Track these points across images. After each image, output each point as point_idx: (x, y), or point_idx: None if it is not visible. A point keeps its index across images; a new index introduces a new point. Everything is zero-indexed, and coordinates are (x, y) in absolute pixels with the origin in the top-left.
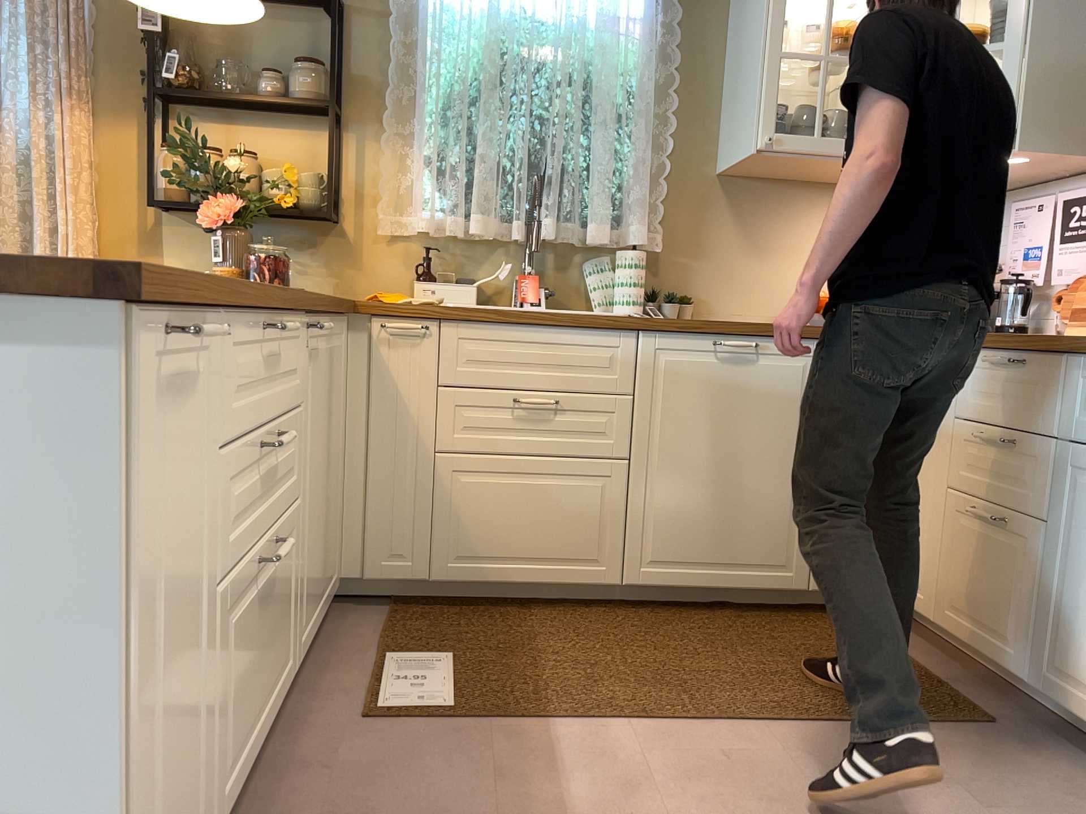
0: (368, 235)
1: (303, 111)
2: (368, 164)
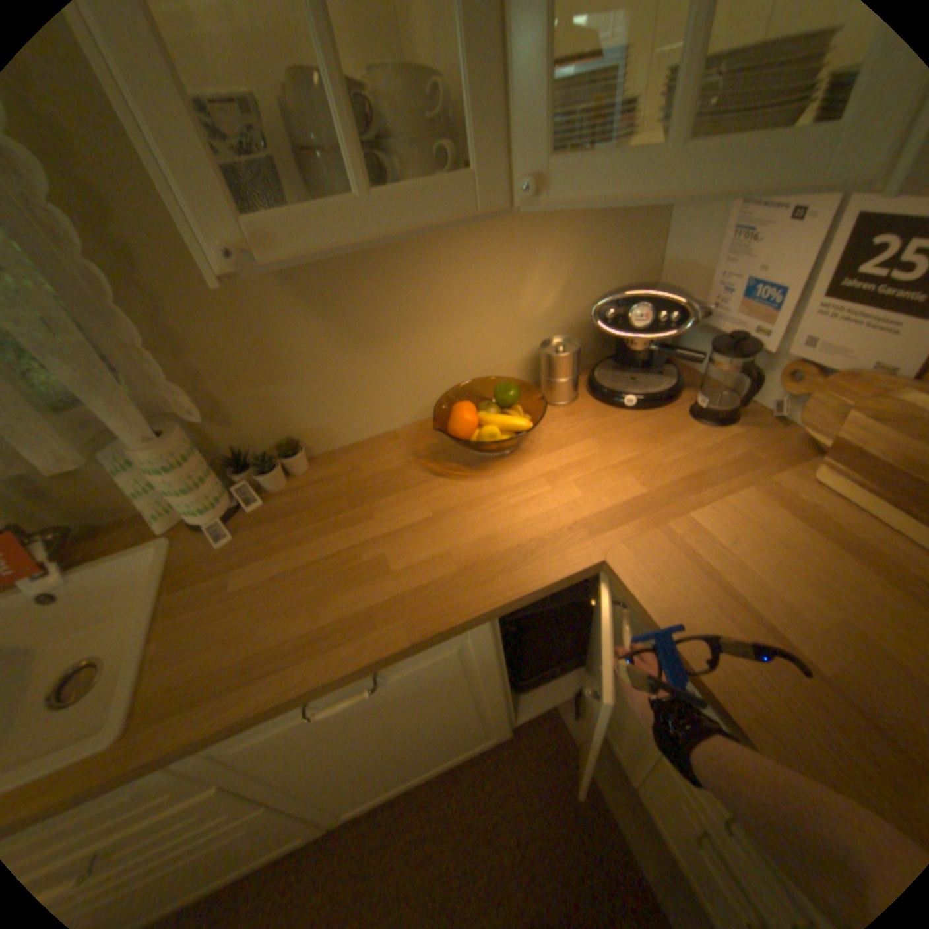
0: None
1: None
2: None
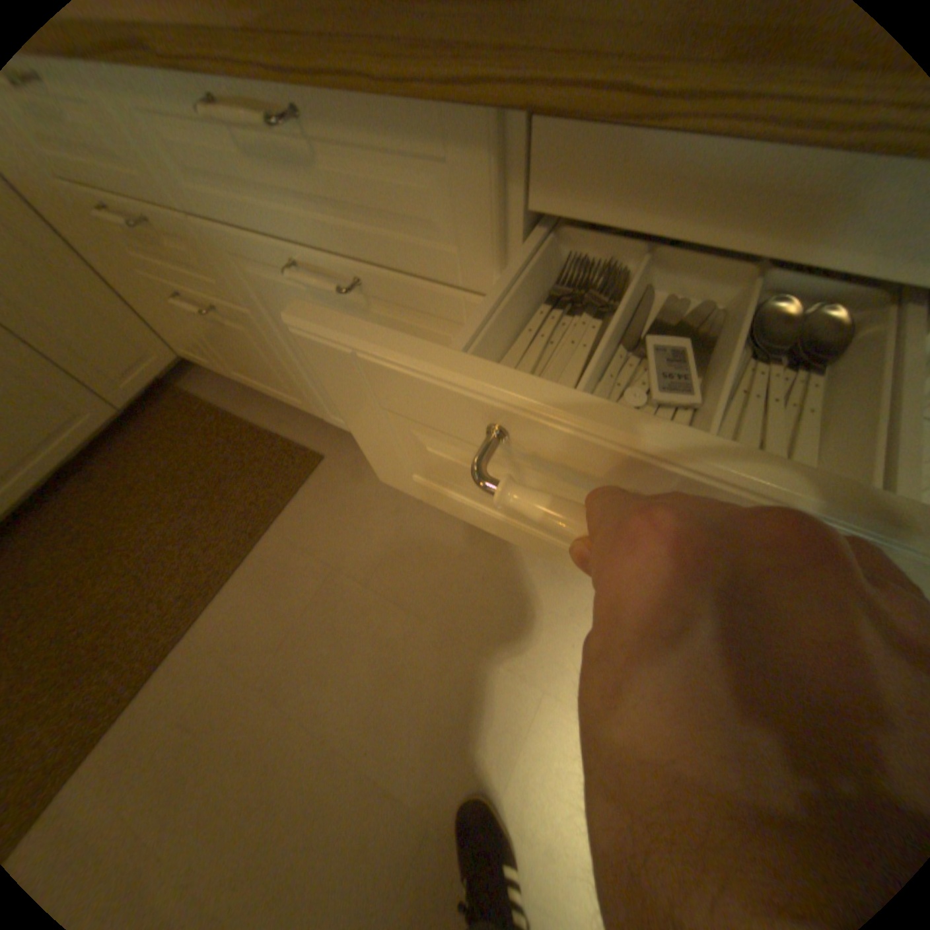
0: None
1: None
2: None
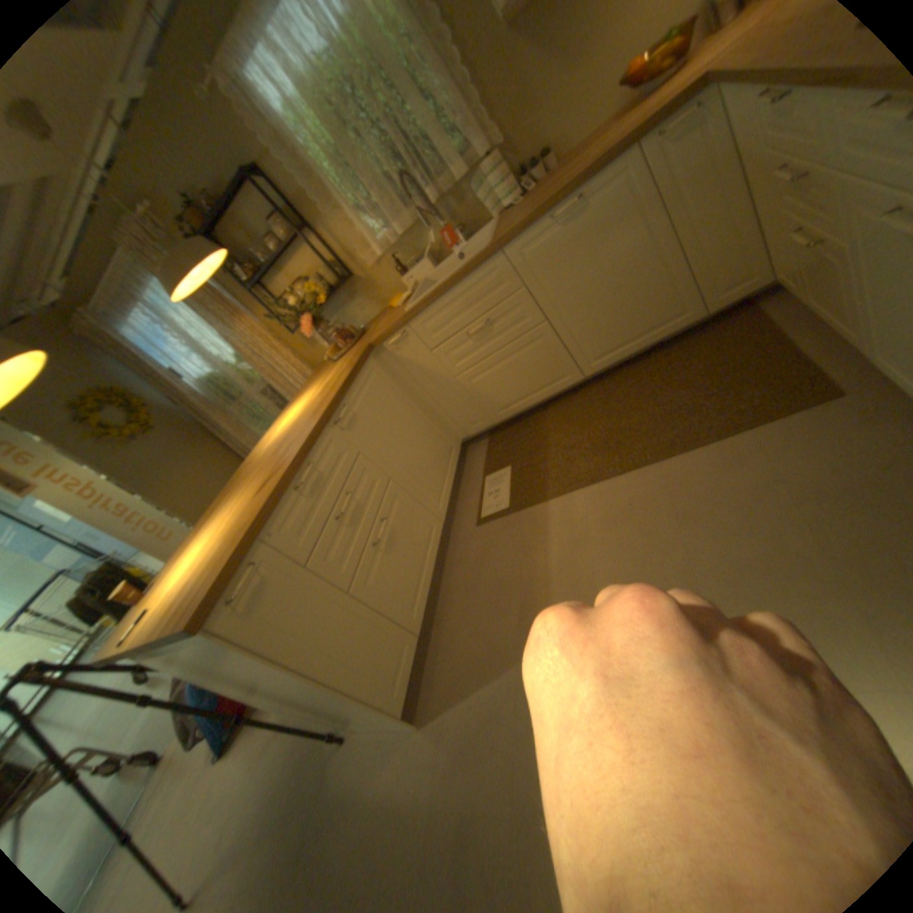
0: (367, 270)
1: (292, 238)
2: (337, 235)
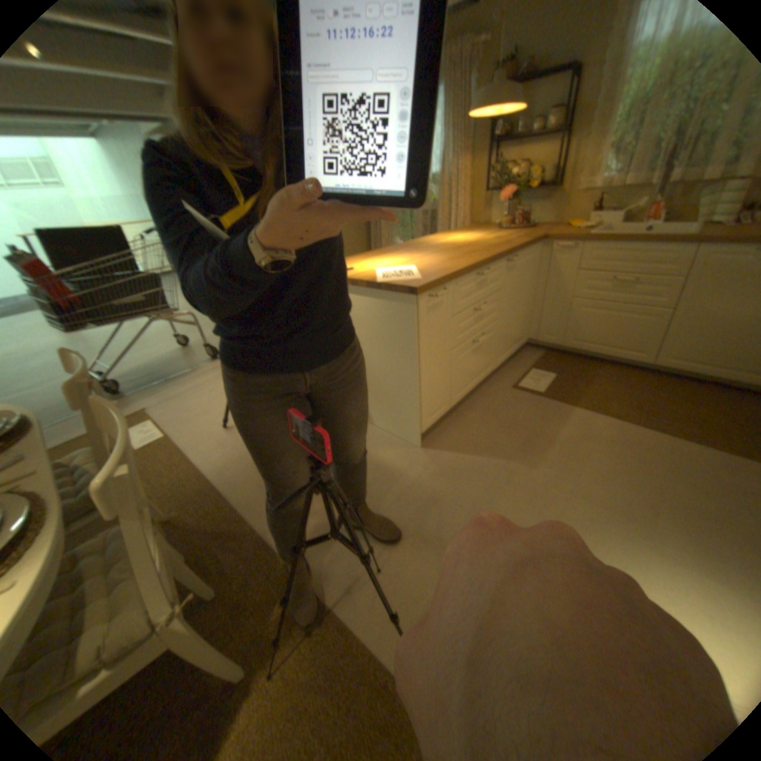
0: (574, 187)
1: (552, 128)
2: (580, 150)
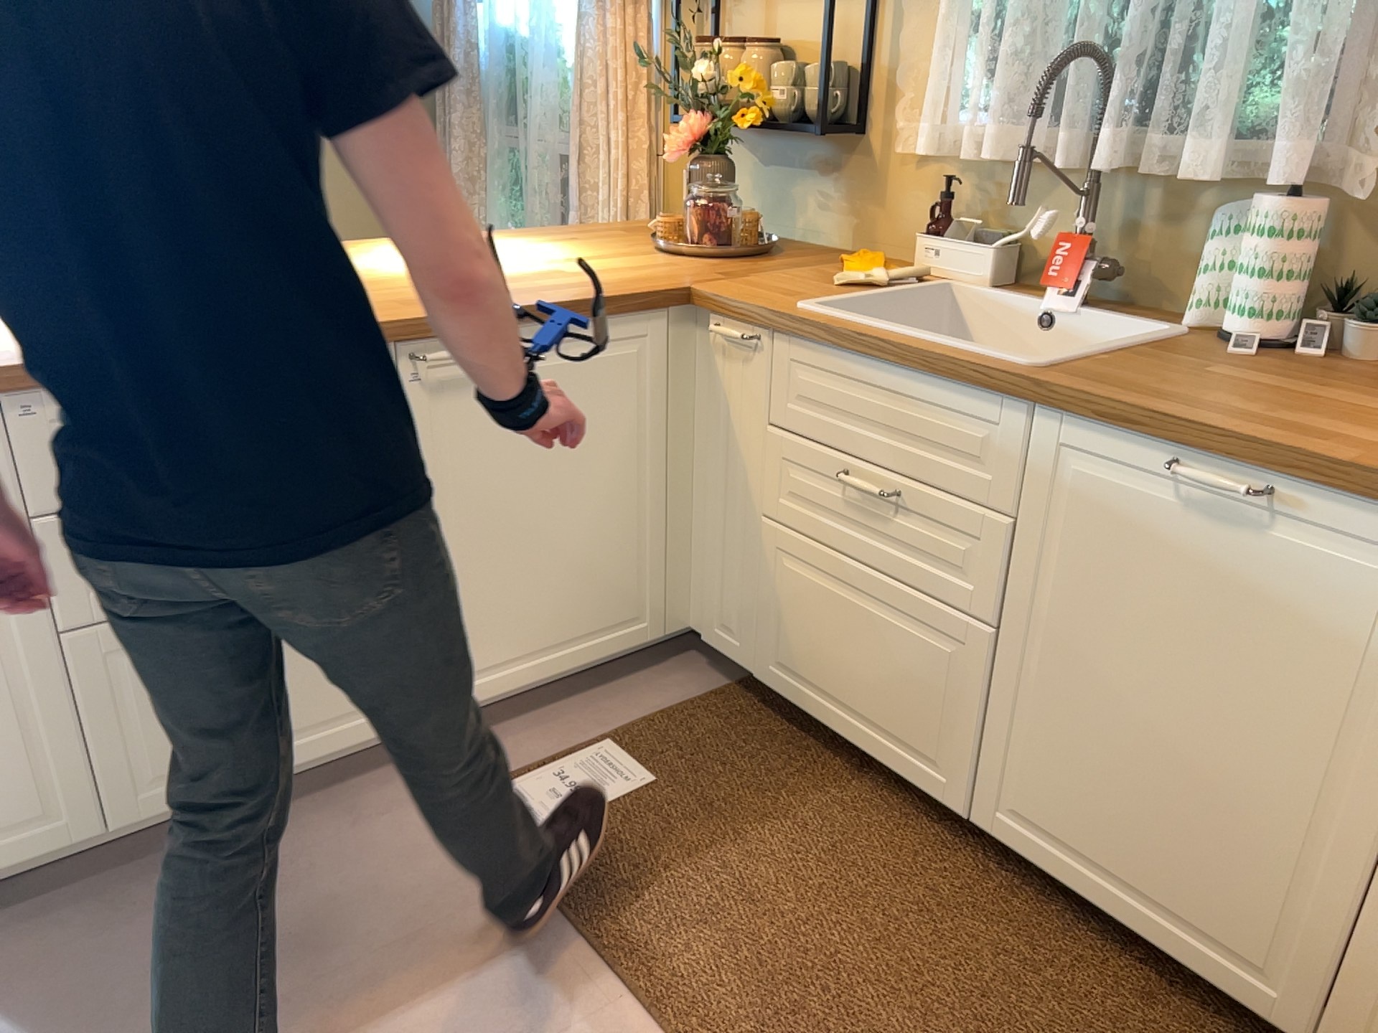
0: (891, 155)
1: None
2: (901, 40)
